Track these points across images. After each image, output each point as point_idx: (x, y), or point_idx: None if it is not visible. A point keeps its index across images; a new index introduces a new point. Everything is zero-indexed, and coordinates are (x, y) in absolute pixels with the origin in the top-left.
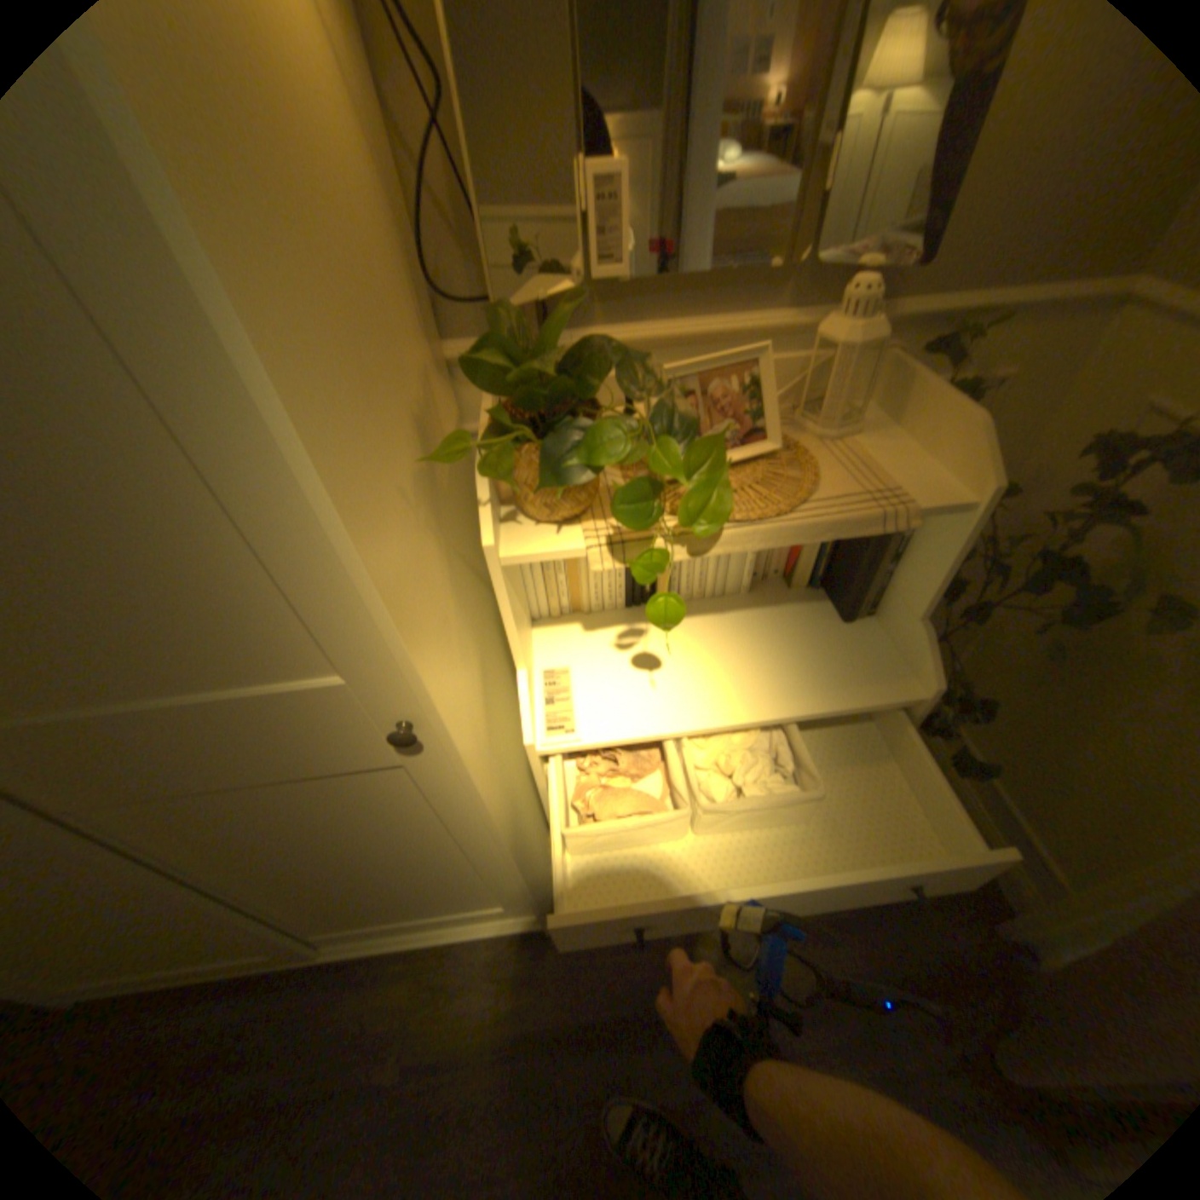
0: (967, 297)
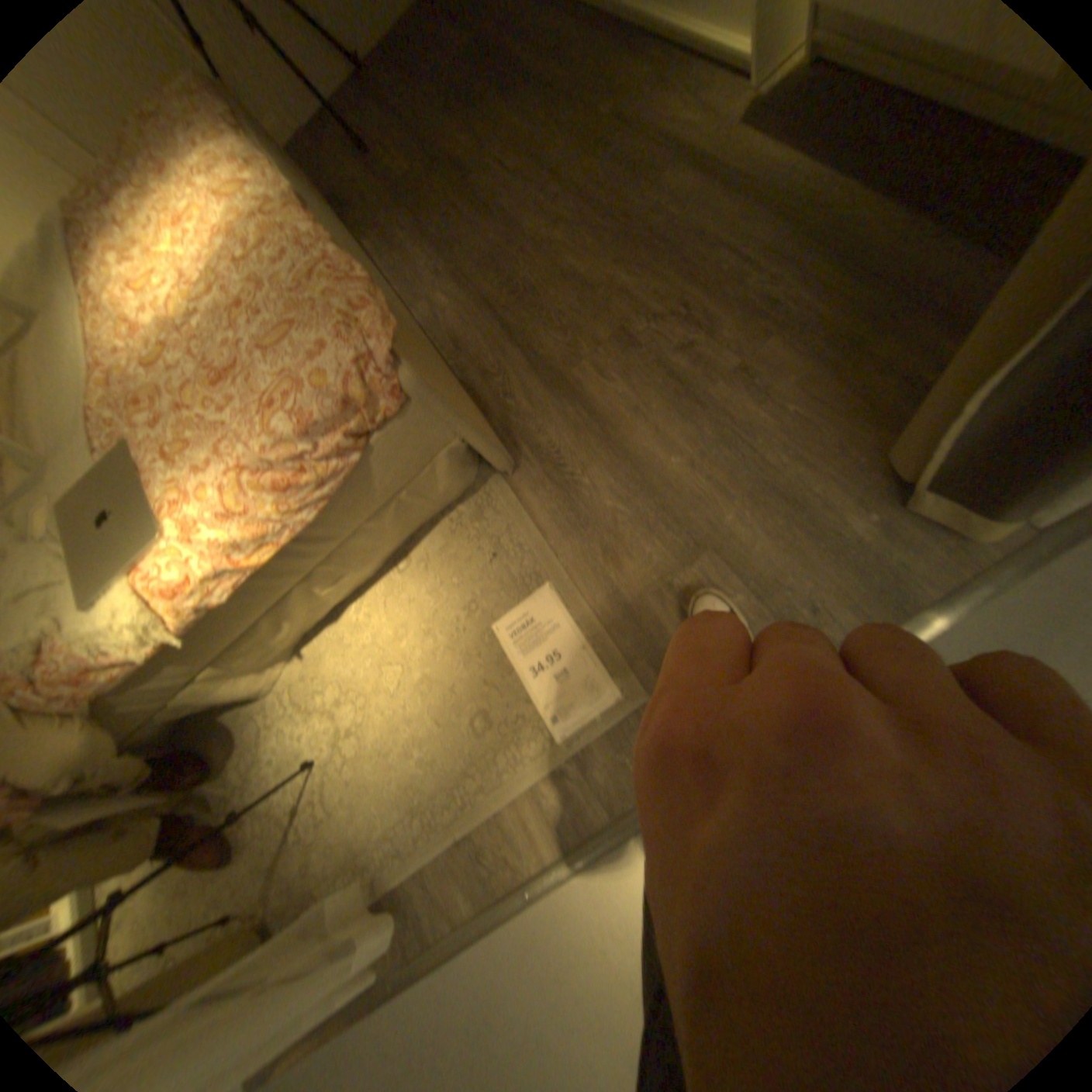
0: None
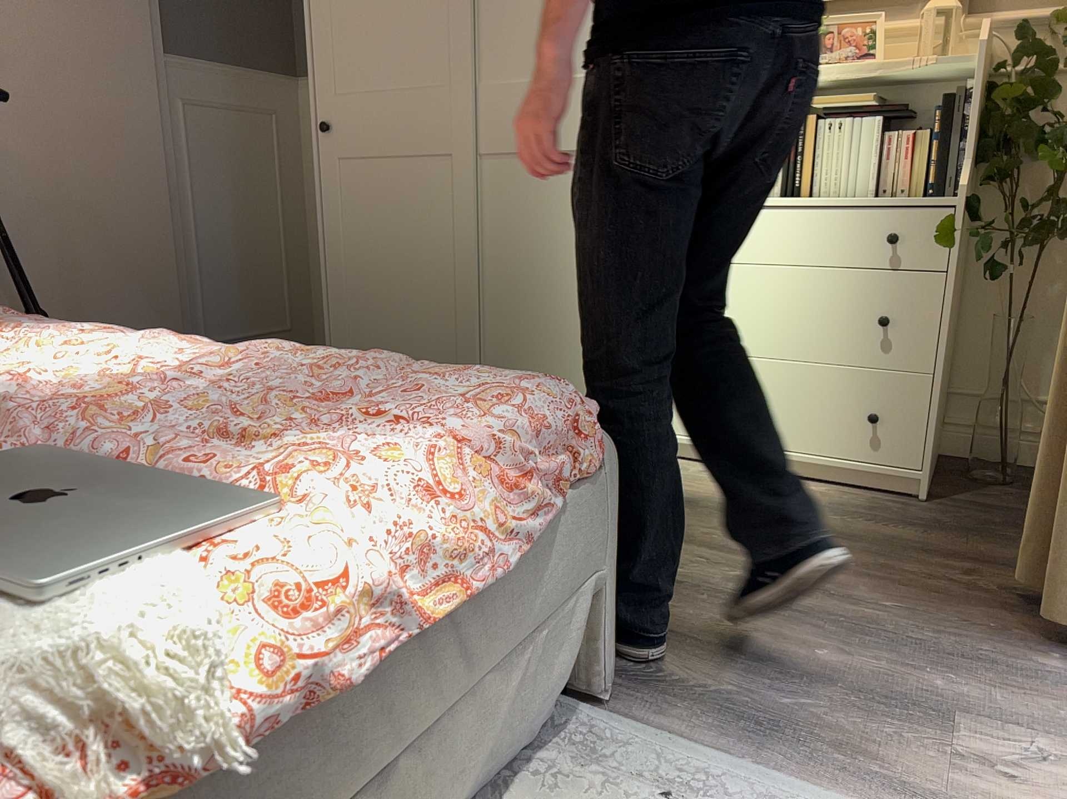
0: (1050, 8)
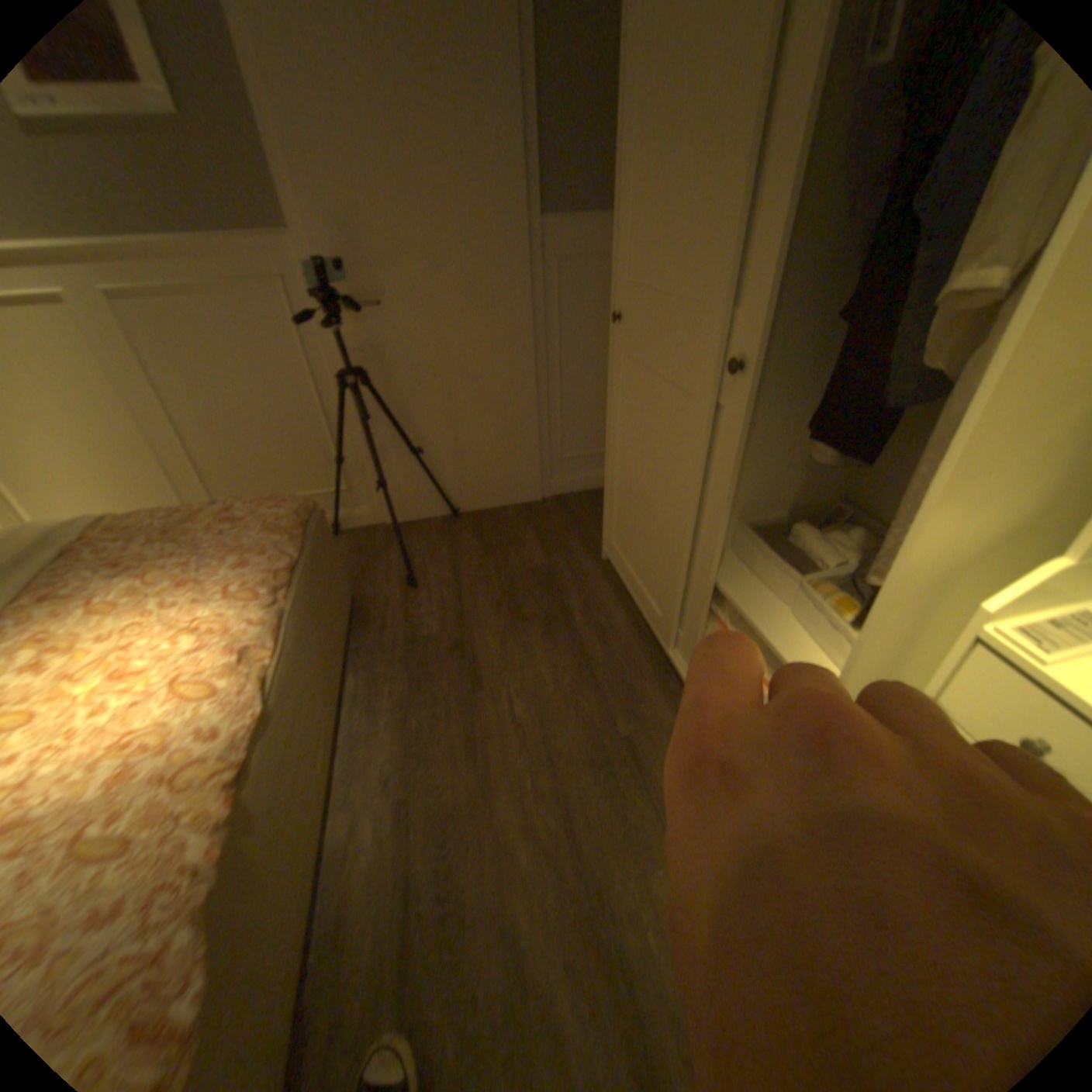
0: None
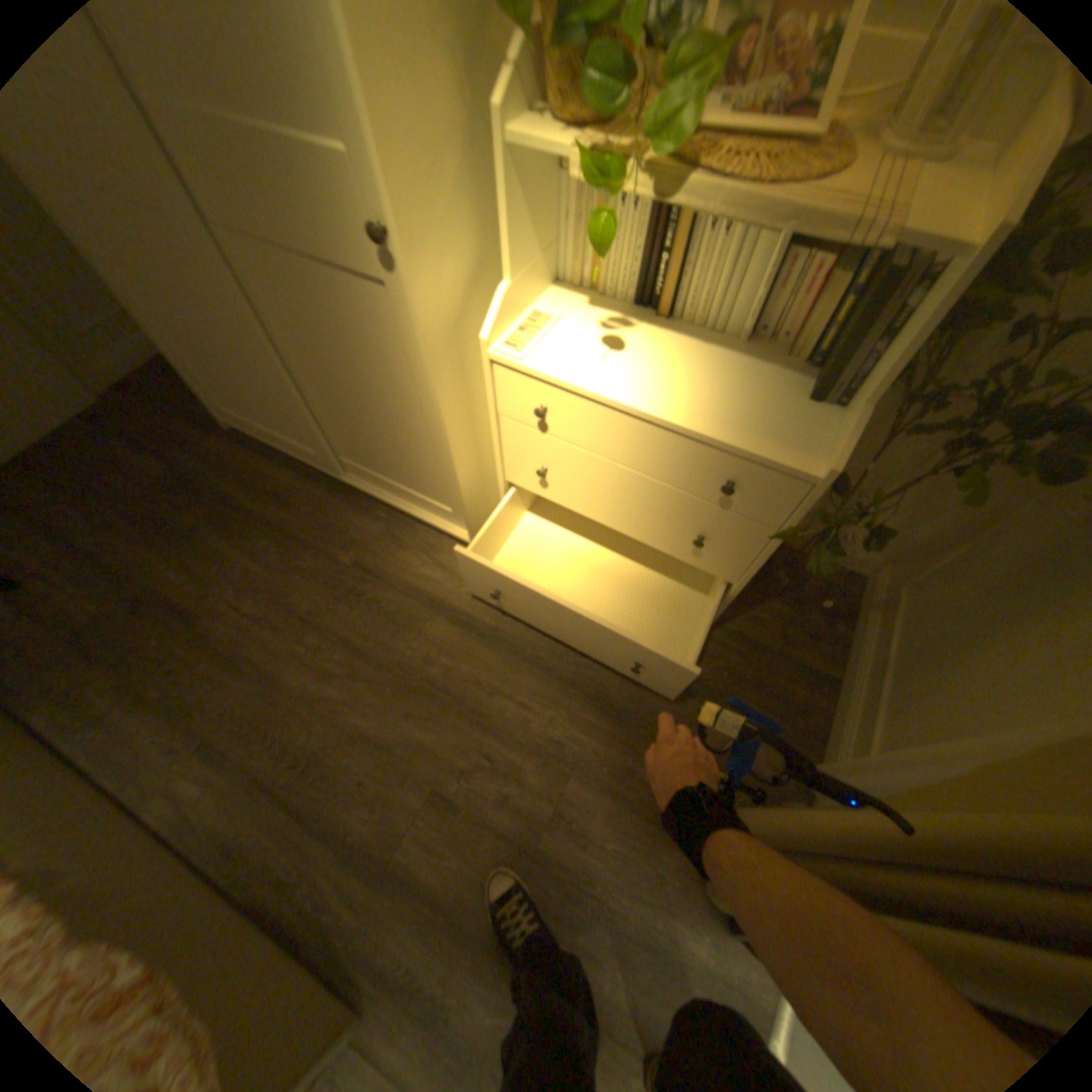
0: None
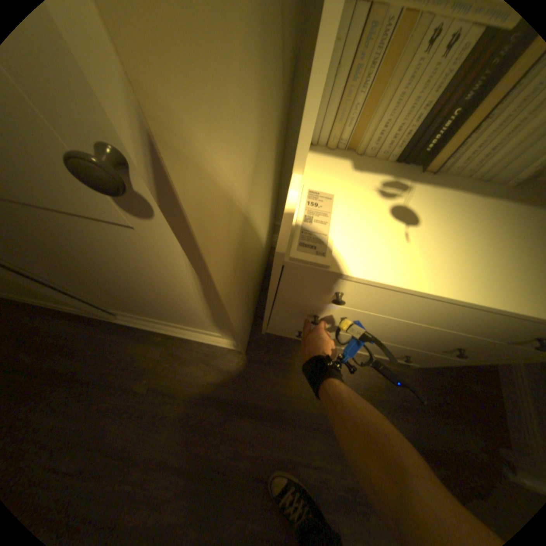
0: None
